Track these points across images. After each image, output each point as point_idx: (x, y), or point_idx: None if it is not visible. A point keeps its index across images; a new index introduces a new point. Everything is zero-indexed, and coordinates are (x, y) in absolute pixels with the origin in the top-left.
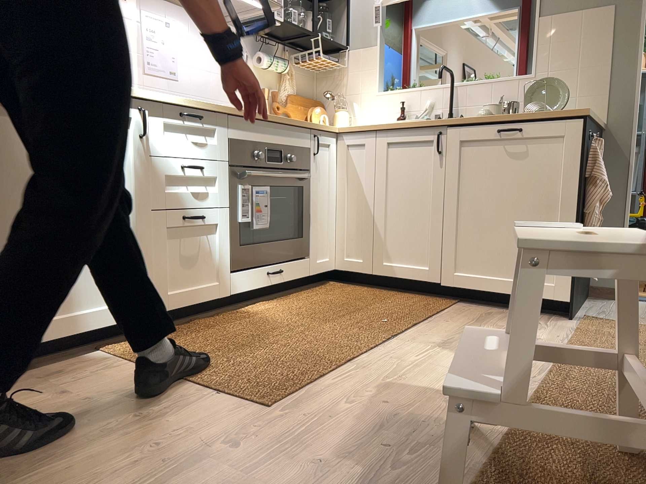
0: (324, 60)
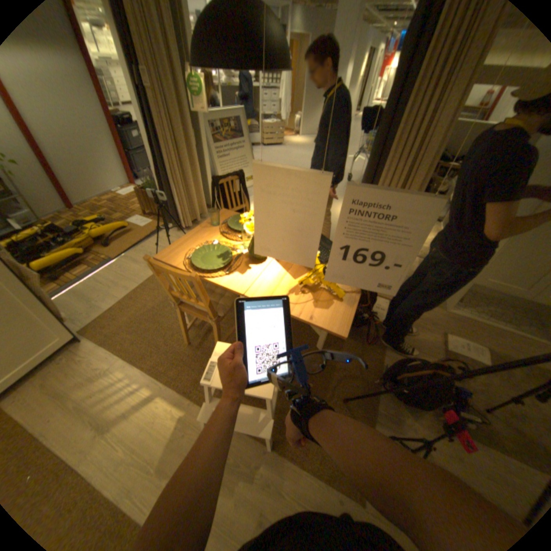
0: None
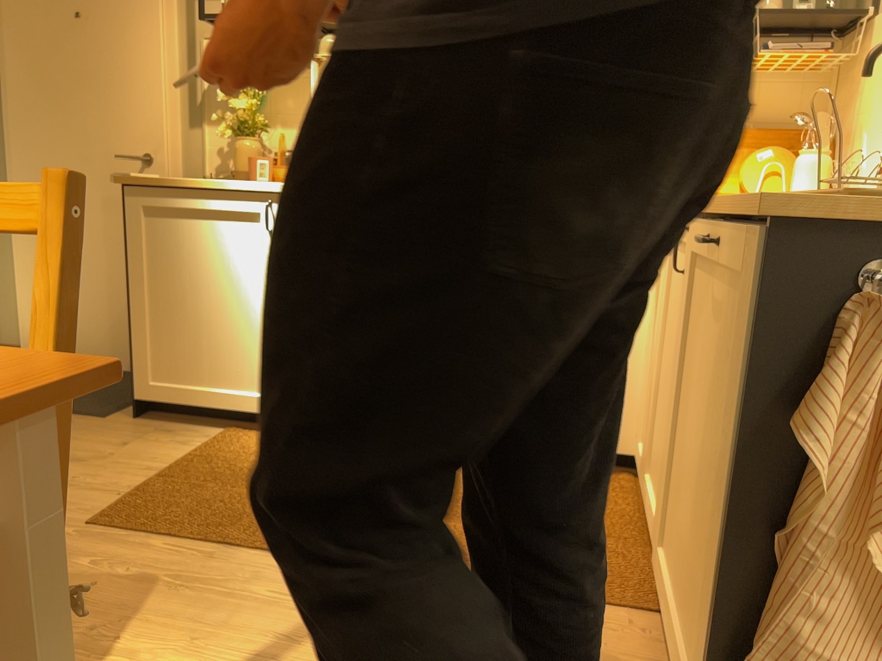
0: (769, 56)
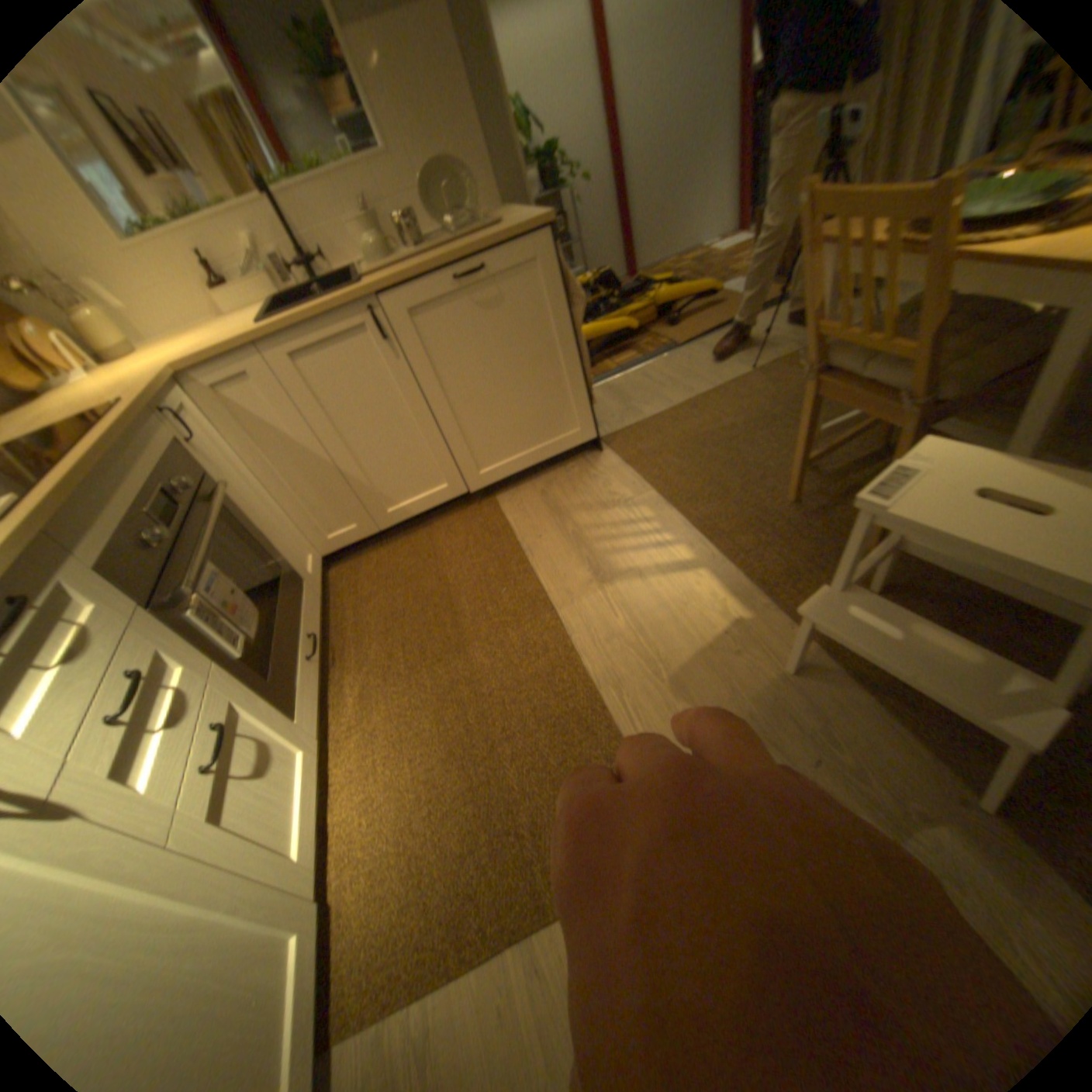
0: None
